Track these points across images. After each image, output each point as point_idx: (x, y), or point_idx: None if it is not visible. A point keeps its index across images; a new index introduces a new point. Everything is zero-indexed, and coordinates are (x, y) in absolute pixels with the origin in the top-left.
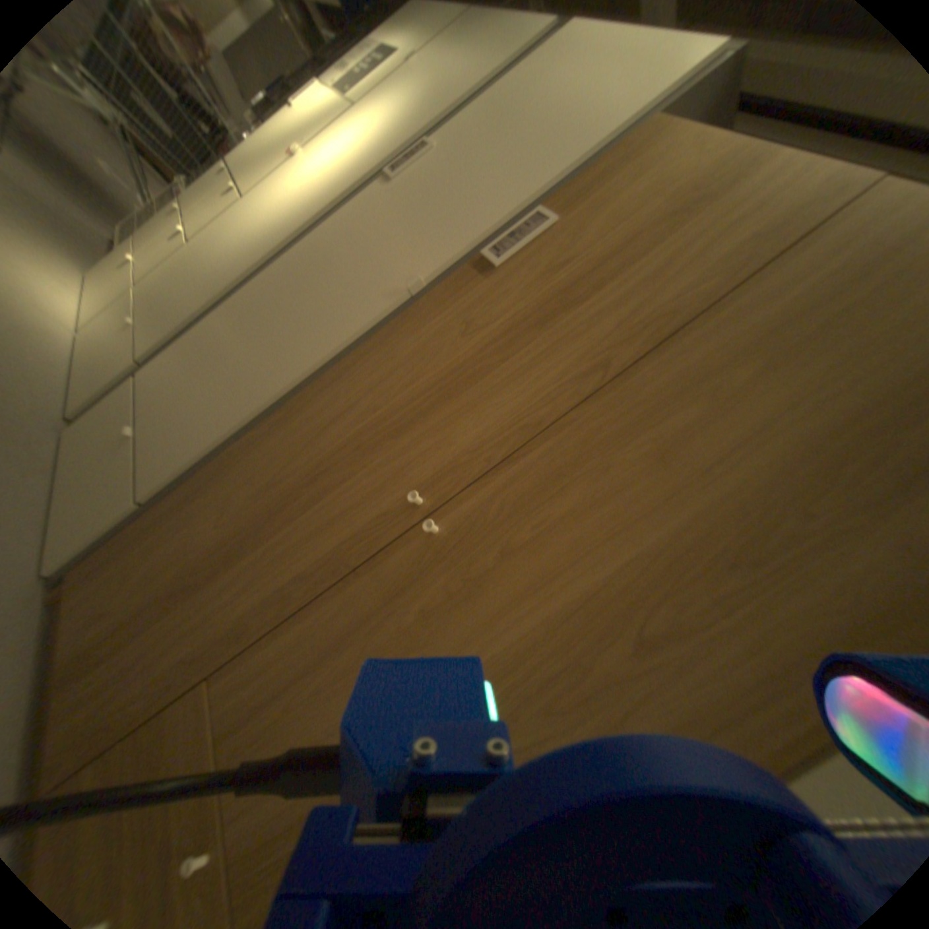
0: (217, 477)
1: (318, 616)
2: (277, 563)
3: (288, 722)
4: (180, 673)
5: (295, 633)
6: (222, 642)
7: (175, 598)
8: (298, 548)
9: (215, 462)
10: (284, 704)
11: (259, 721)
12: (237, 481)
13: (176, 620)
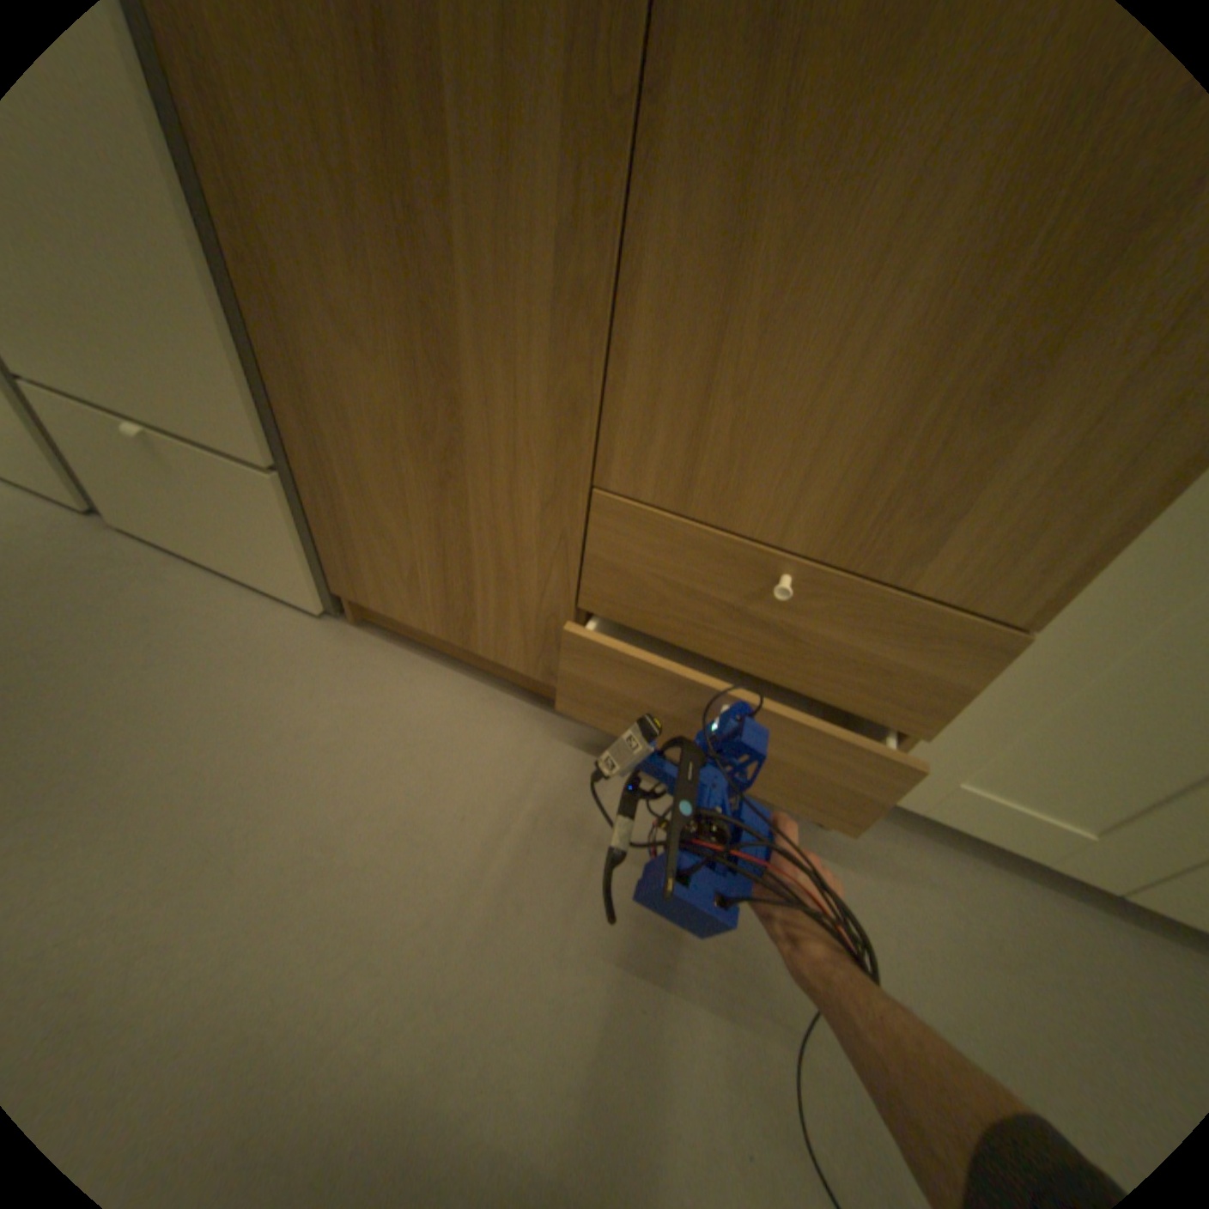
0: (277, 297)
1: (660, 224)
2: (508, 257)
3: (758, 381)
4: (556, 503)
5: (649, 291)
6: (562, 427)
7: (448, 465)
8: (508, 191)
9: (243, 287)
10: (728, 374)
11: (714, 425)
12: (301, 258)
13: (480, 476)
